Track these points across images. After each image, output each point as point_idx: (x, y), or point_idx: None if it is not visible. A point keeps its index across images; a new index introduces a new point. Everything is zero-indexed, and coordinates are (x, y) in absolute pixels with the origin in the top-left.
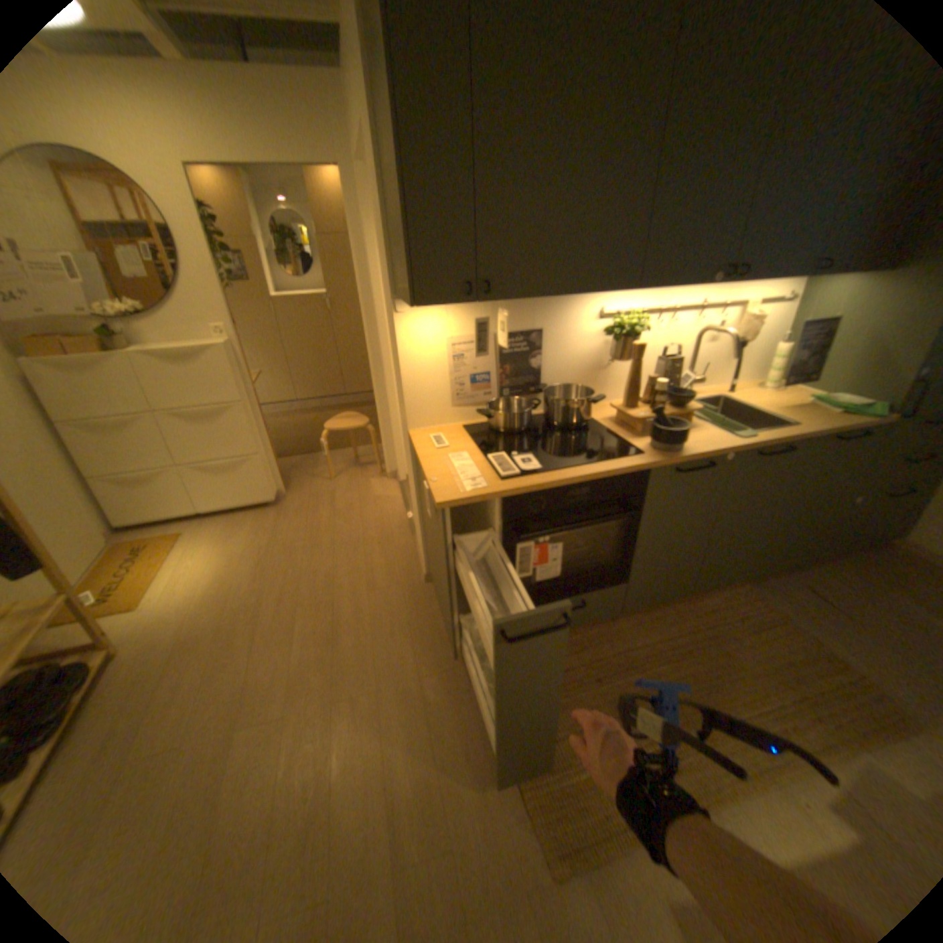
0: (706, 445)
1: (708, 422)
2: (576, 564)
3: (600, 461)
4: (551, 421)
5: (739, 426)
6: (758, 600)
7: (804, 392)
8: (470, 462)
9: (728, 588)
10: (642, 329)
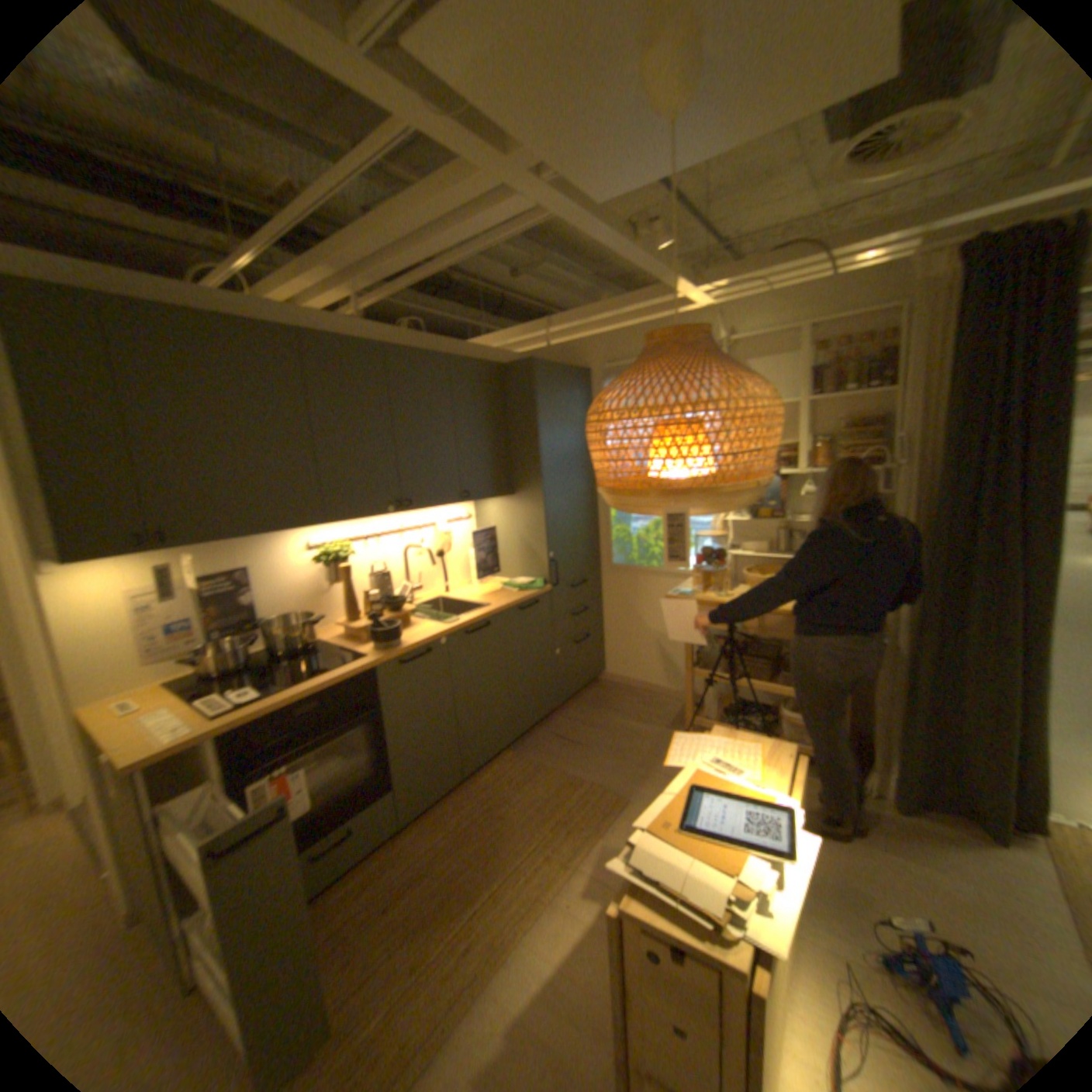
0: (420, 637)
1: (424, 620)
2: (330, 793)
3: (323, 675)
4: (274, 654)
5: (447, 617)
6: (518, 762)
7: (497, 582)
8: (168, 719)
9: (494, 763)
10: (349, 555)
